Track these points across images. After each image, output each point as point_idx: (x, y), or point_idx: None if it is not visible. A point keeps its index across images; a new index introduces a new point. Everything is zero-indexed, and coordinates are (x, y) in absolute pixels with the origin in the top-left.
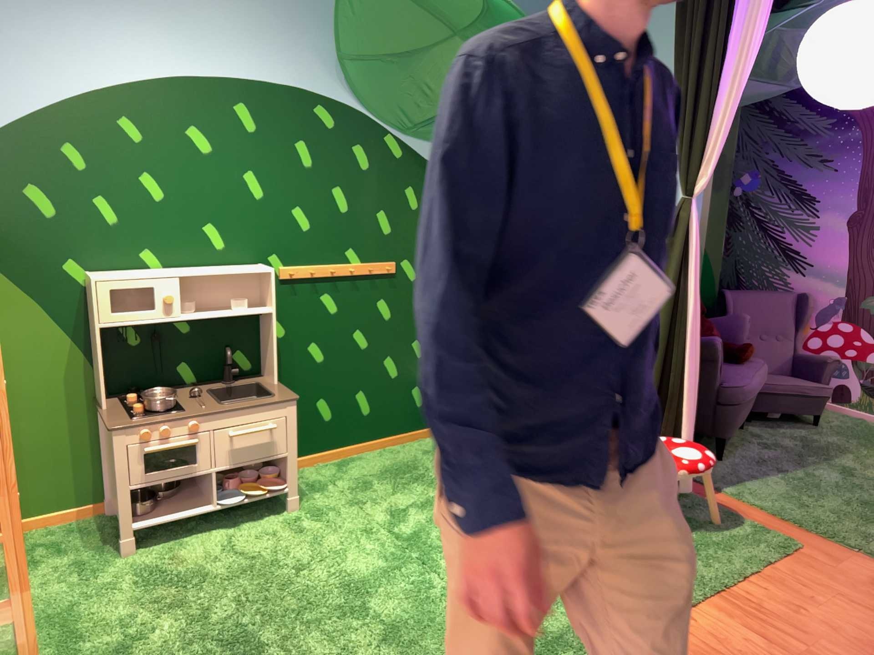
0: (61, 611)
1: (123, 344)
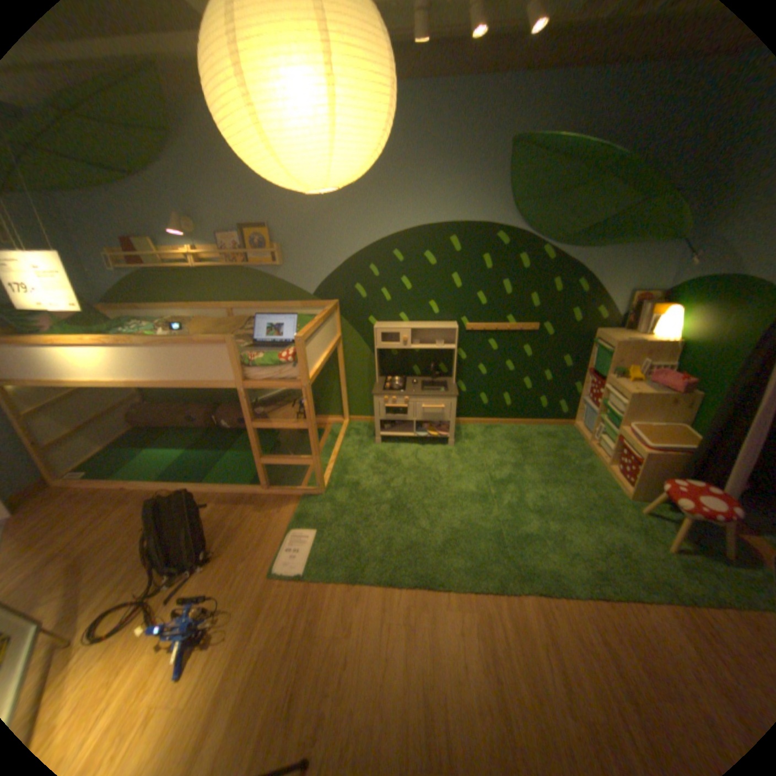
0: (346, 460)
1: (389, 355)
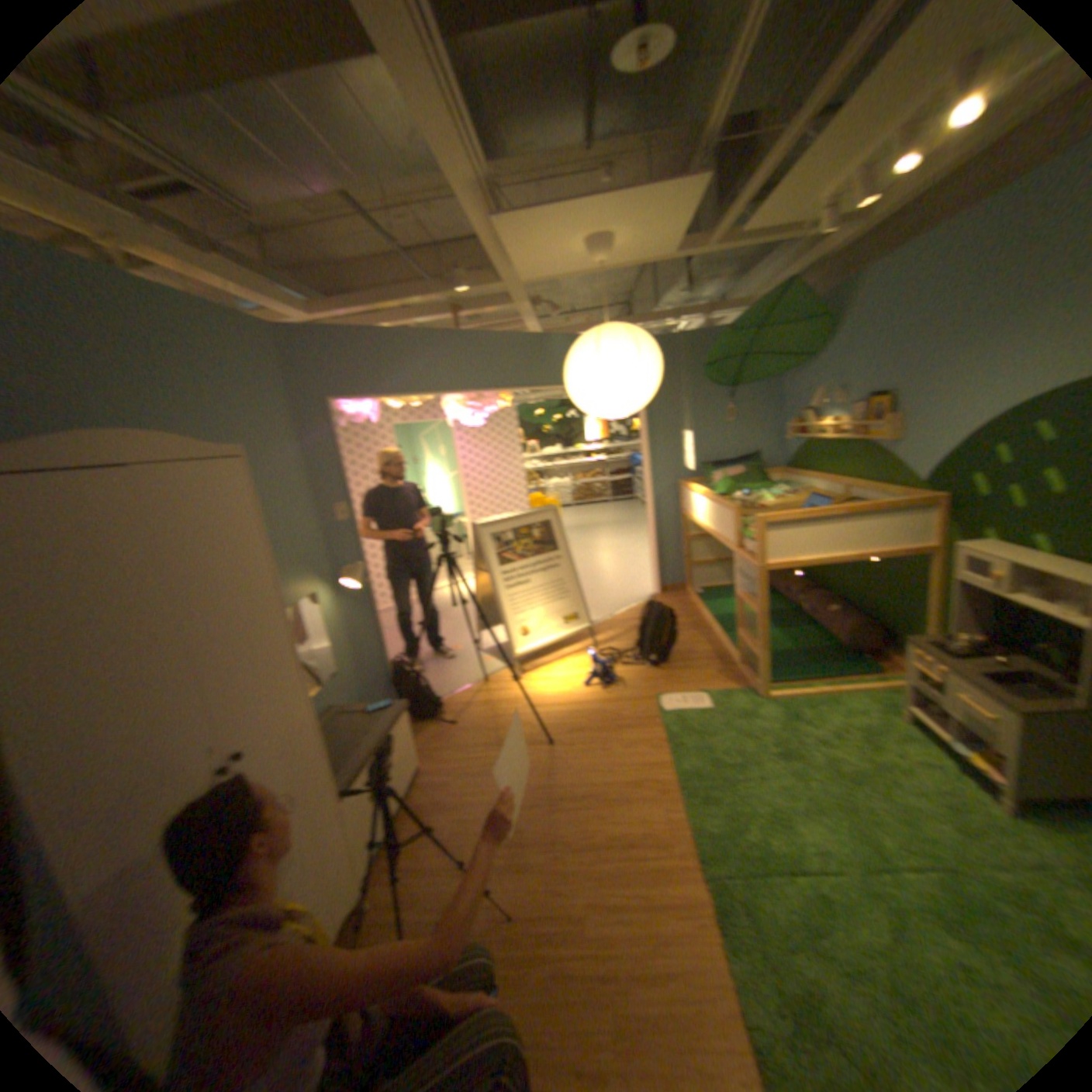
0: (840, 704)
1: (1006, 603)
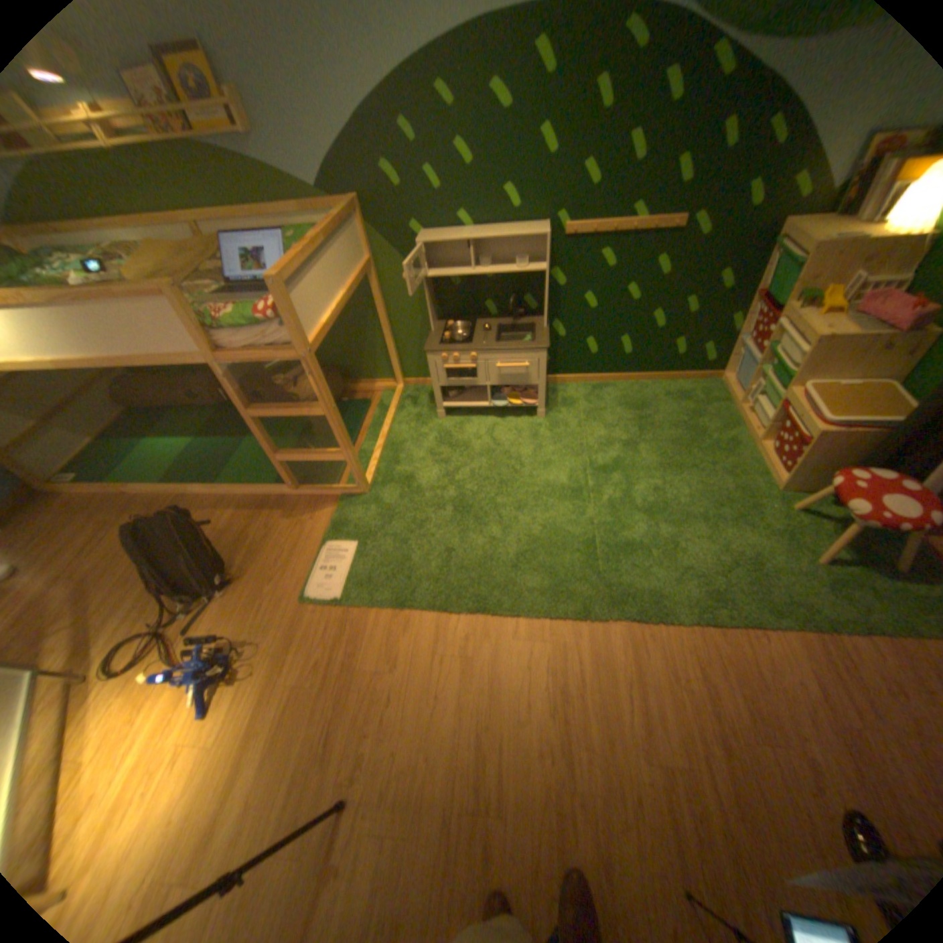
0: (398, 444)
1: (448, 285)
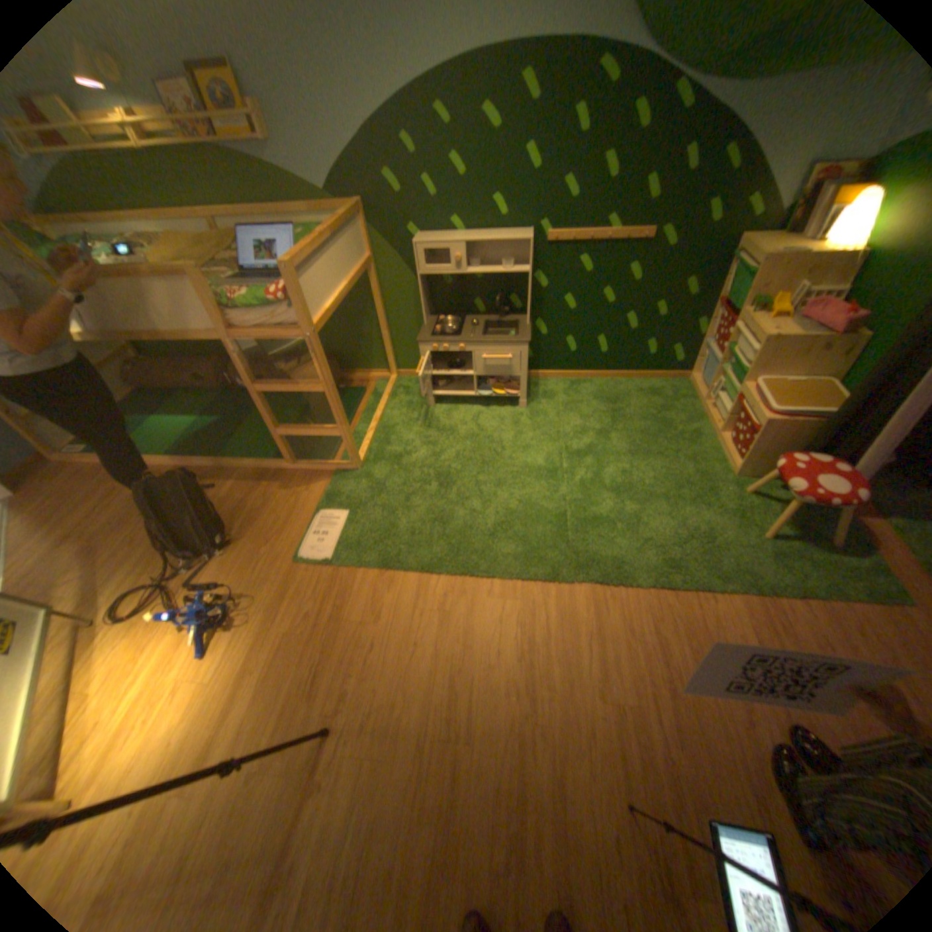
0: (390, 427)
1: (440, 284)
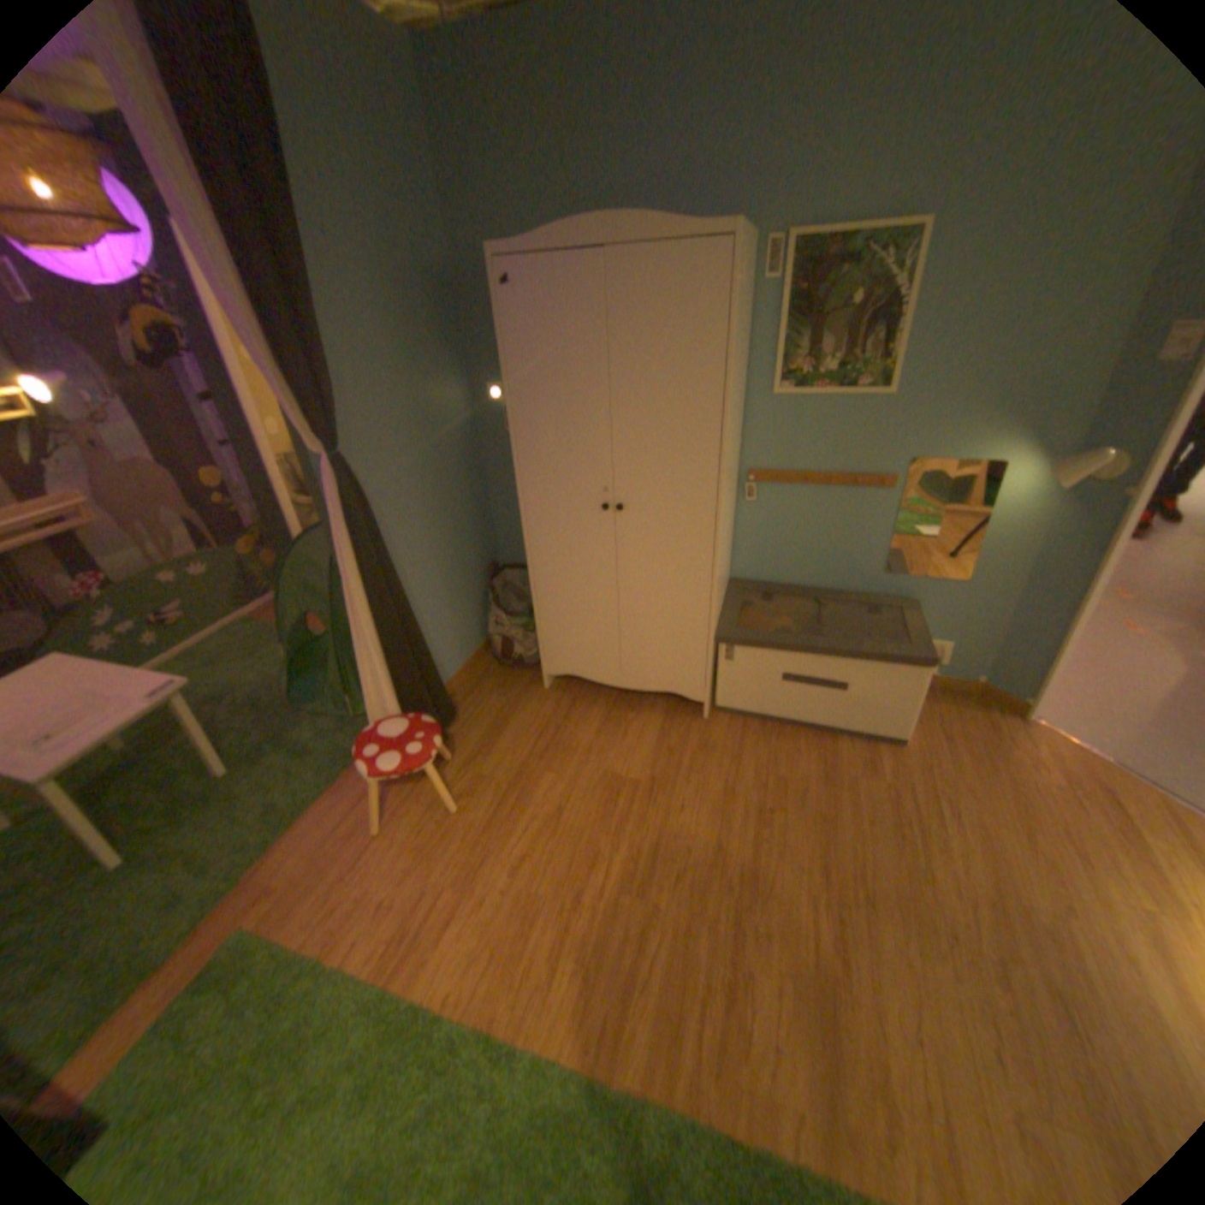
0: None
1: None
